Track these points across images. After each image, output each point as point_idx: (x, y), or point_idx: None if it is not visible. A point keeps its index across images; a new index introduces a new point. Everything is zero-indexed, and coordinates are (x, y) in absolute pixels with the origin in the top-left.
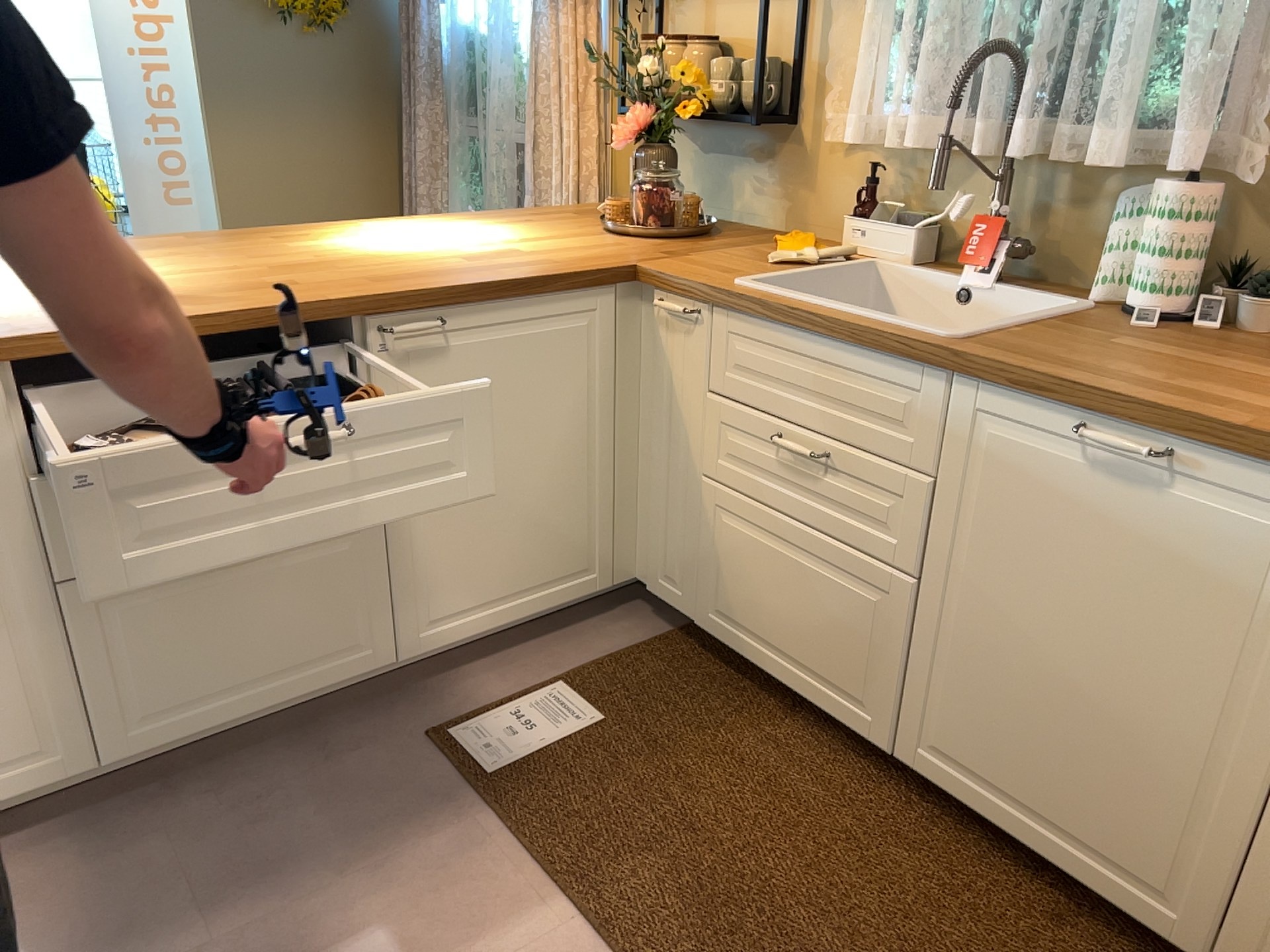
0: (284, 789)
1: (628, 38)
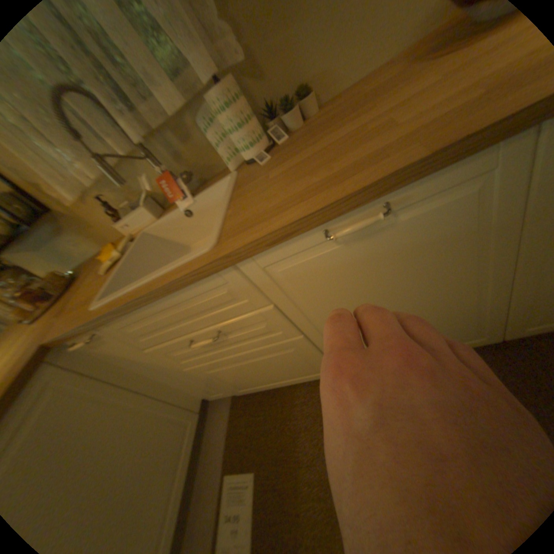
0: None
1: None
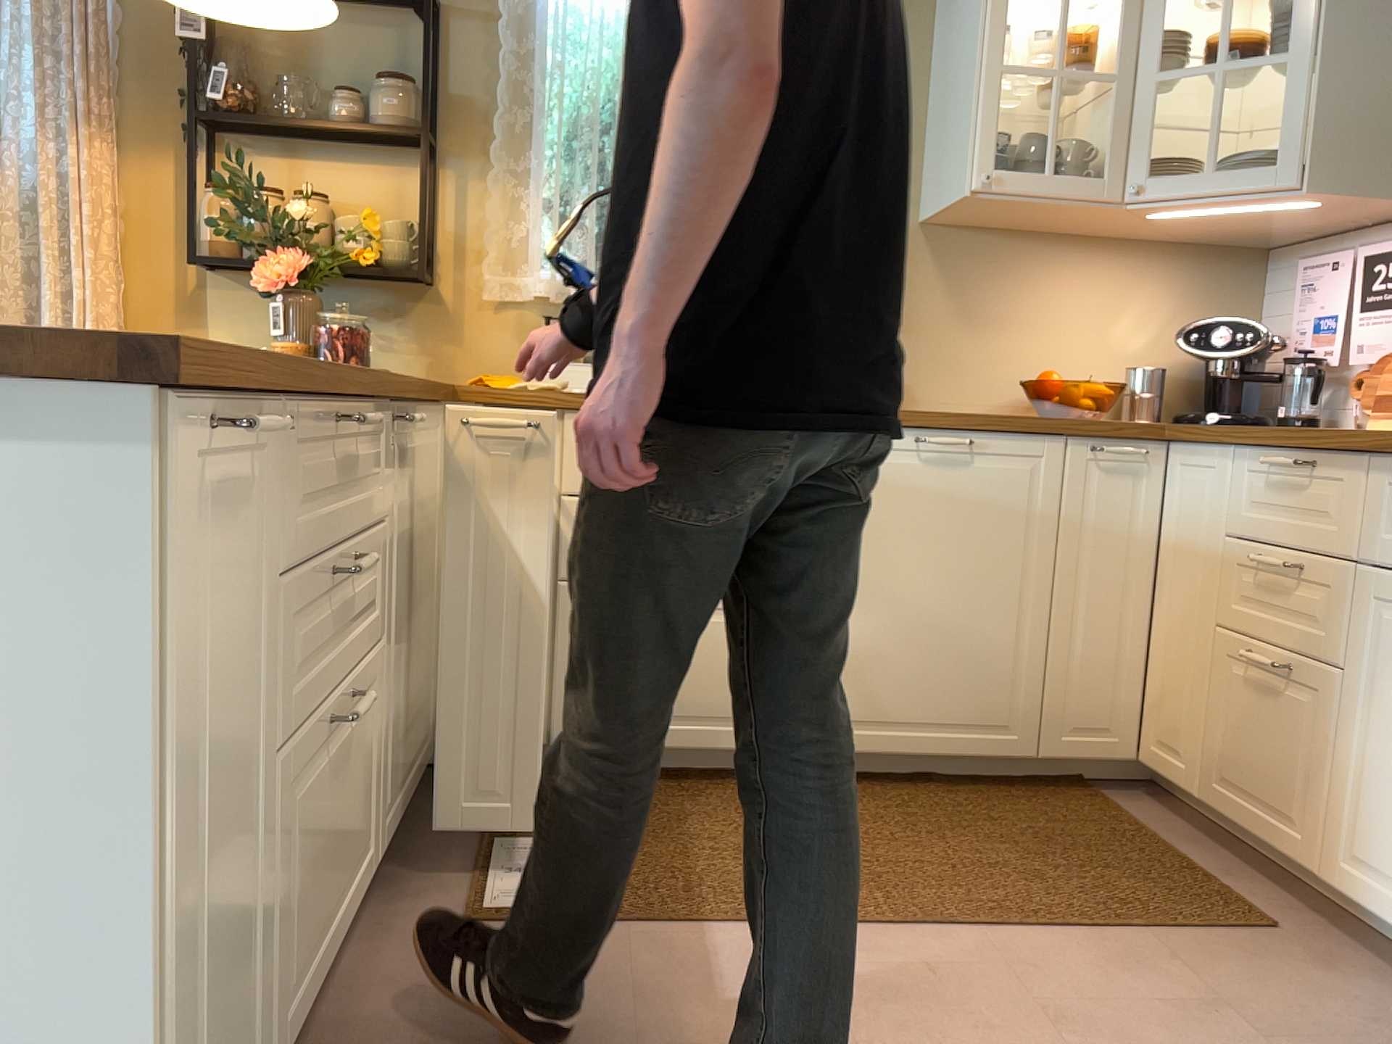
0: (424, 1034)
1: (243, 180)
